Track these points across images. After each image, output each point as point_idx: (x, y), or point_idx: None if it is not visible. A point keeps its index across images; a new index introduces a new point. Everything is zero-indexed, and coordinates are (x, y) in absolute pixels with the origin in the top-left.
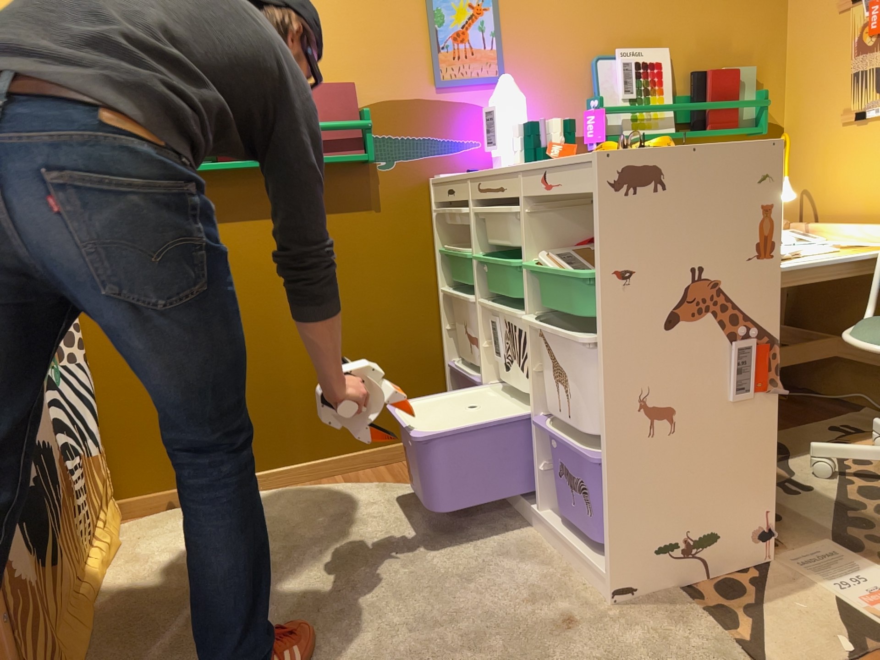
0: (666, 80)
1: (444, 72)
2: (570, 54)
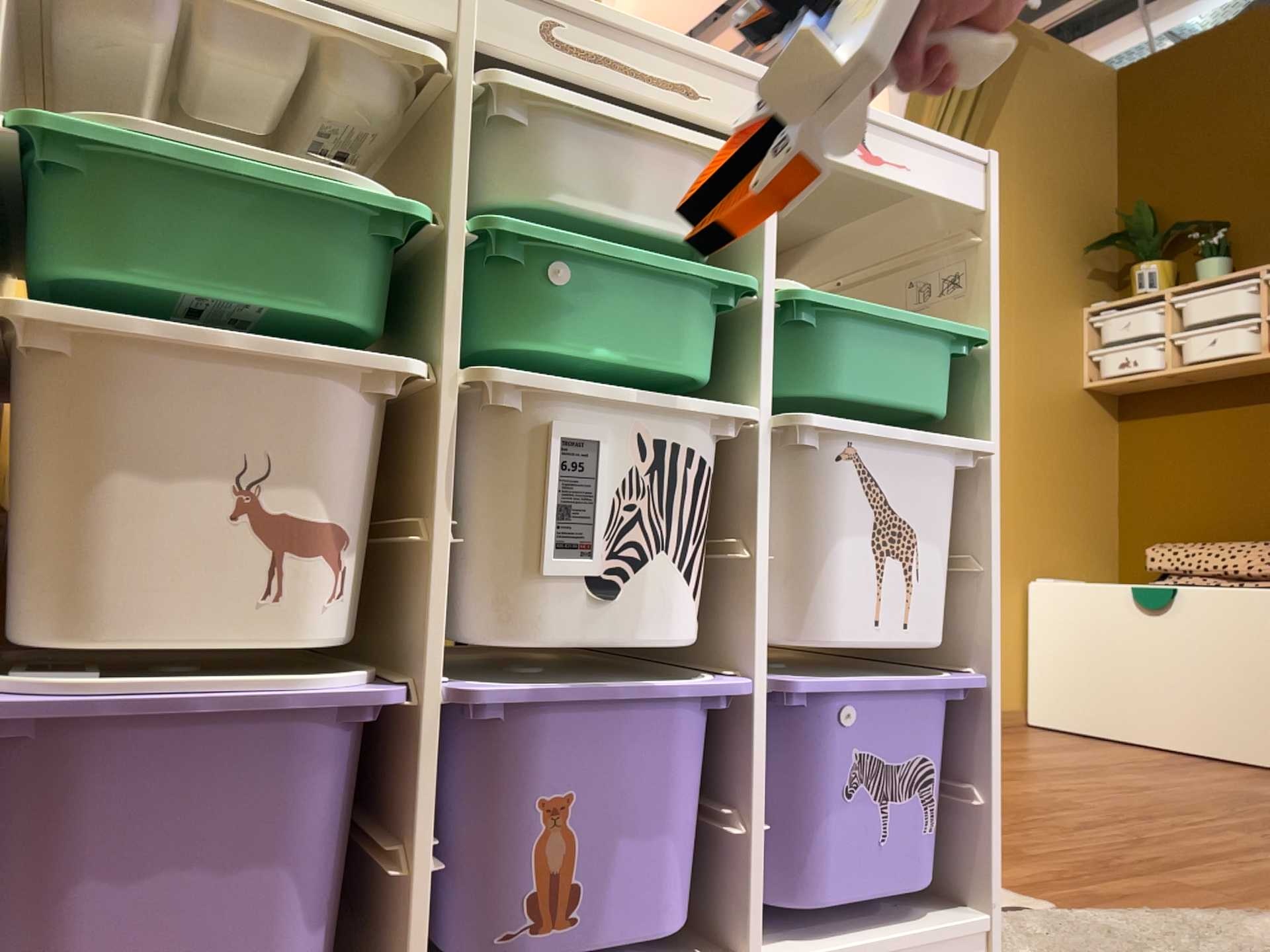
0: None
1: None
2: None
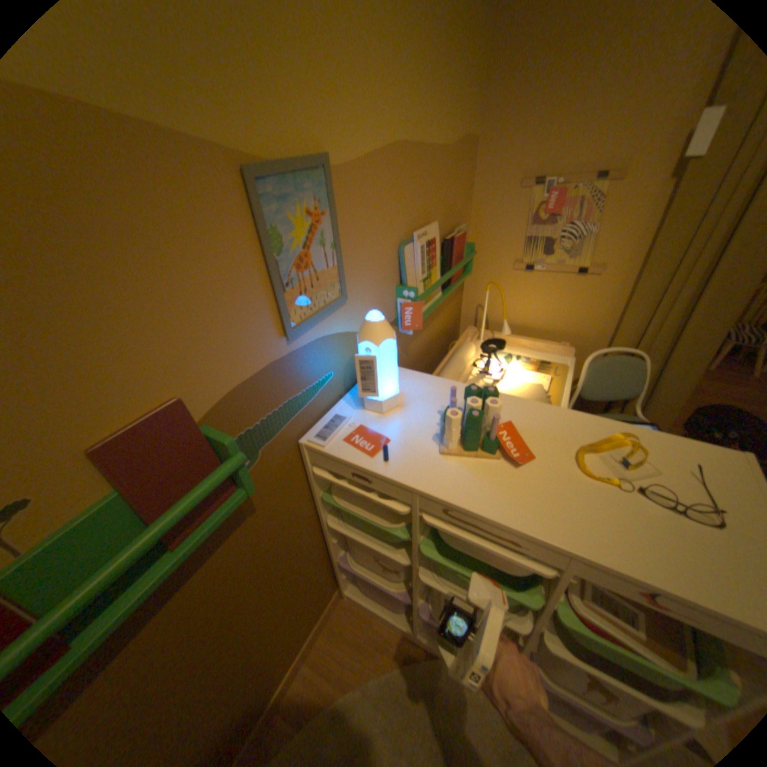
0: (438, 251)
1: (295, 315)
2: (387, 244)
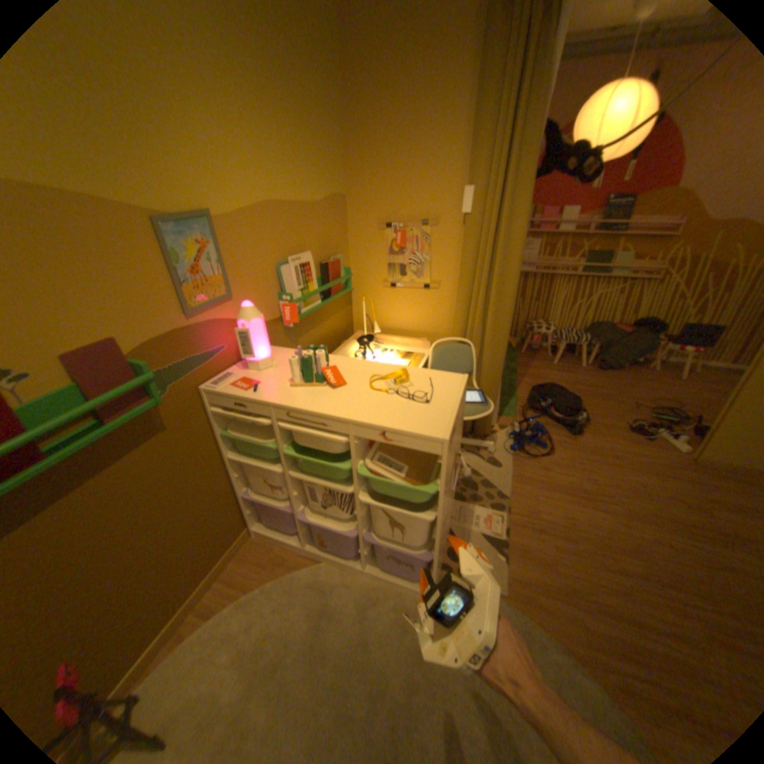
0: (313, 272)
1: (190, 302)
2: (265, 265)
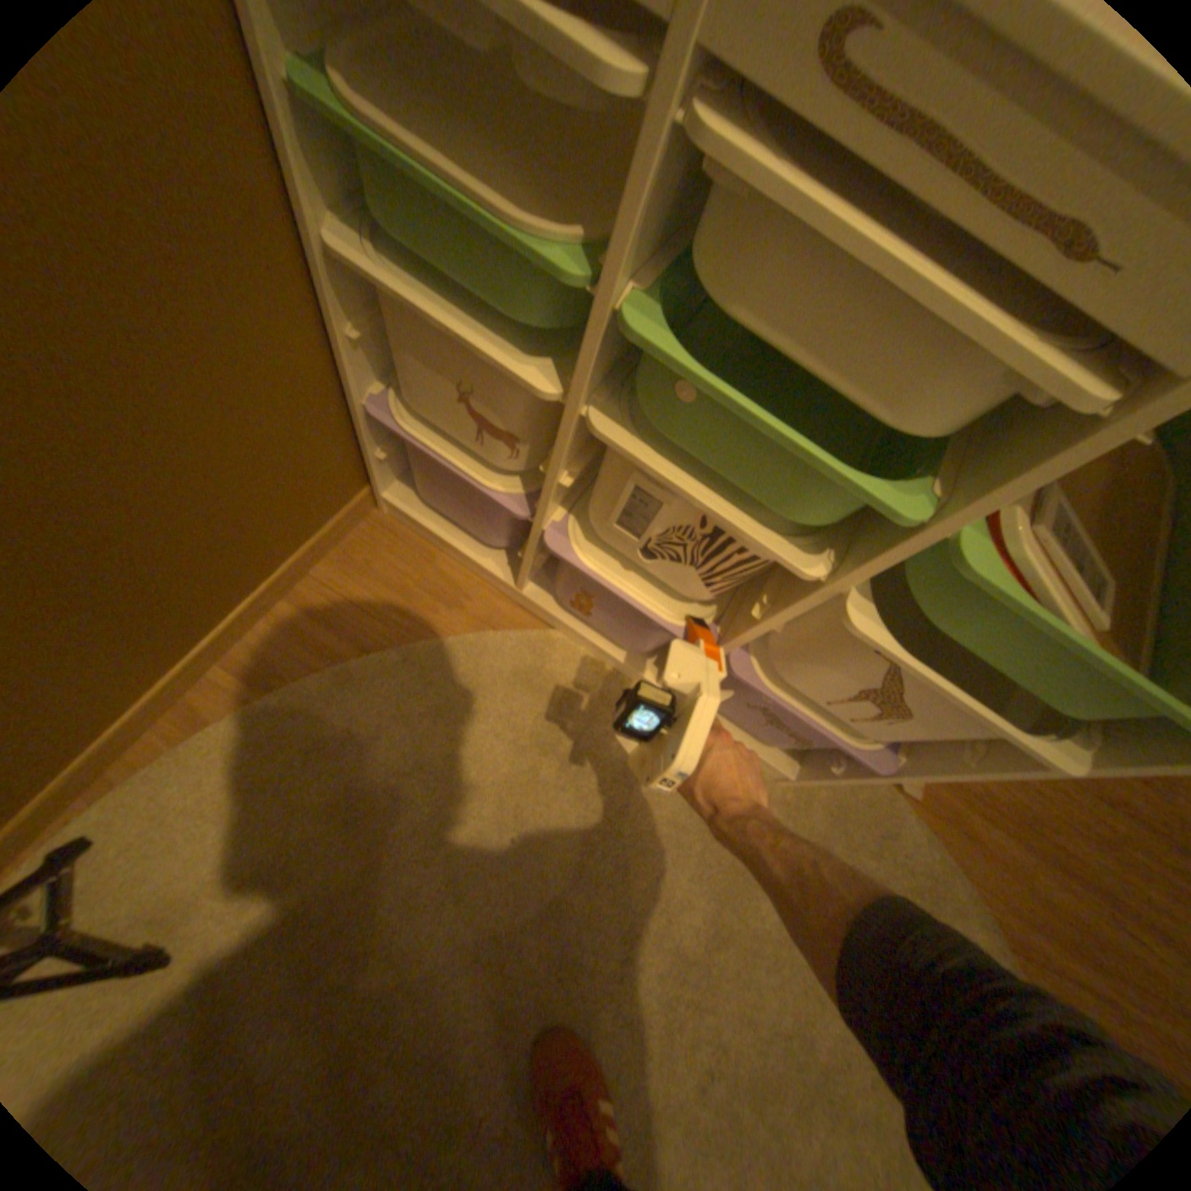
0: None
1: None
2: None
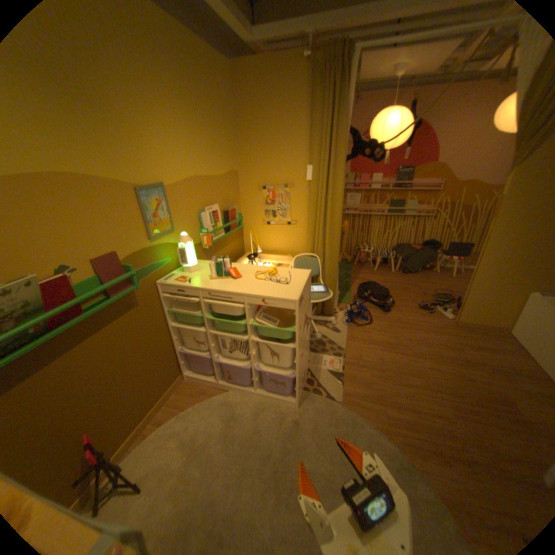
0: (219, 216)
1: (153, 233)
2: (192, 212)
